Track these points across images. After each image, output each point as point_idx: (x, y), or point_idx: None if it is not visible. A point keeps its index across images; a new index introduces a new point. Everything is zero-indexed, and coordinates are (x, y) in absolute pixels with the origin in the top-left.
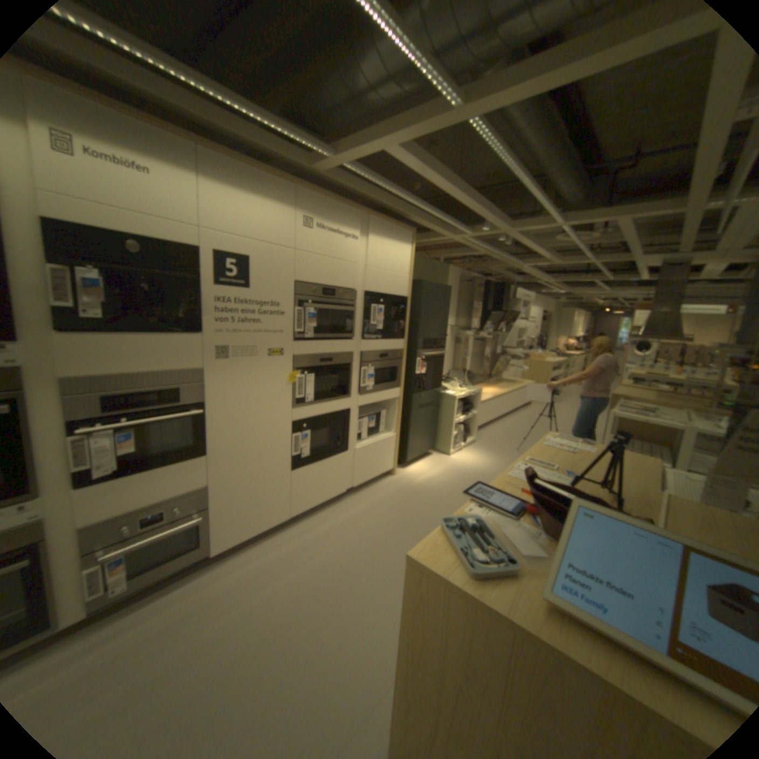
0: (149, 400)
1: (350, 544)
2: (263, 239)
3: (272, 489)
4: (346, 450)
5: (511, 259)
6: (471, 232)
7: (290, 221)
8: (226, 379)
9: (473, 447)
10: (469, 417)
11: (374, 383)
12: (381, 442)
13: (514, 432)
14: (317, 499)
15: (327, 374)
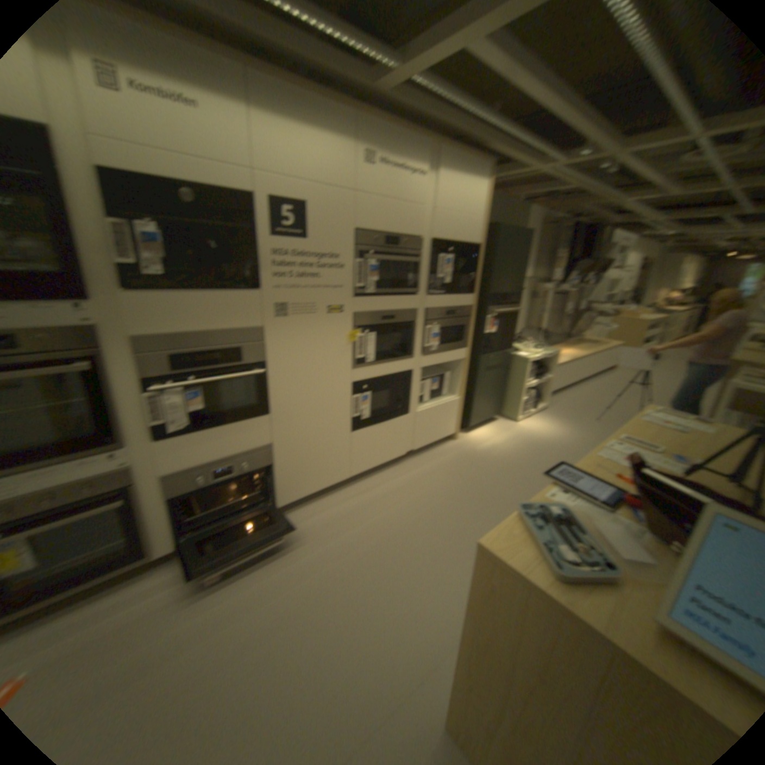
0: (215, 357)
1: (410, 506)
2: (322, 179)
3: (334, 448)
4: (408, 412)
5: (614, 190)
6: (566, 157)
7: (351, 155)
8: (288, 337)
9: (546, 413)
10: (544, 381)
11: (440, 342)
12: (445, 405)
13: (595, 399)
14: (378, 459)
15: (390, 332)
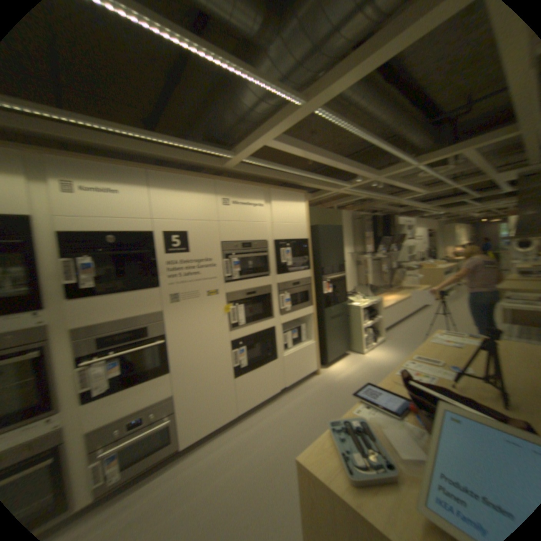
0: (123, 338)
1: (282, 437)
2: (193, 218)
3: (219, 395)
4: (275, 359)
5: (387, 197)
6: (347, 185)
7: (210, 203)
8: (176, 317)
9: (383, 345)
10: (375, 321)
11: (290, 305)
12: (302, 349)
13: (418, 329)
14: (256, 399)
15: (251, 303)
